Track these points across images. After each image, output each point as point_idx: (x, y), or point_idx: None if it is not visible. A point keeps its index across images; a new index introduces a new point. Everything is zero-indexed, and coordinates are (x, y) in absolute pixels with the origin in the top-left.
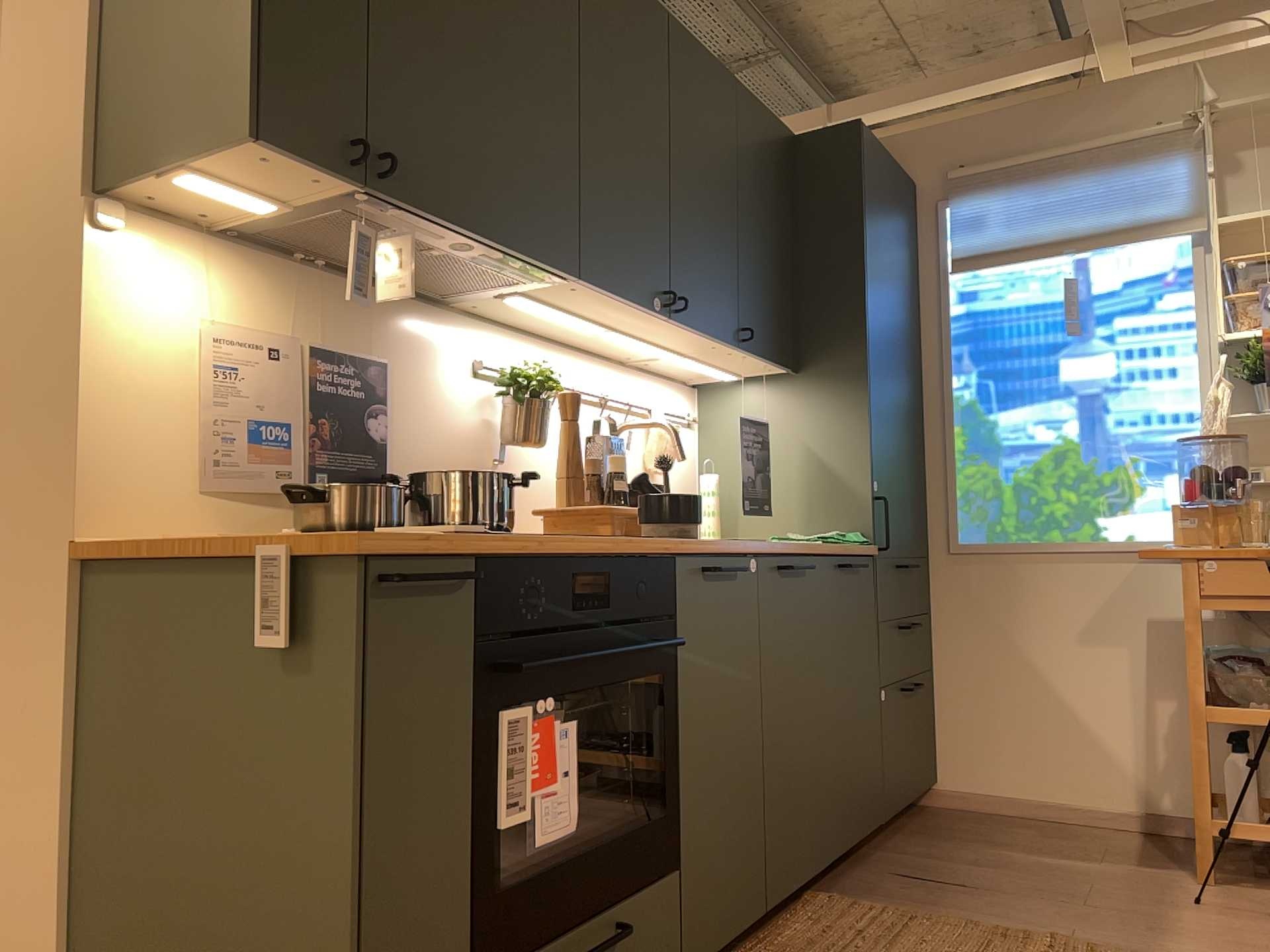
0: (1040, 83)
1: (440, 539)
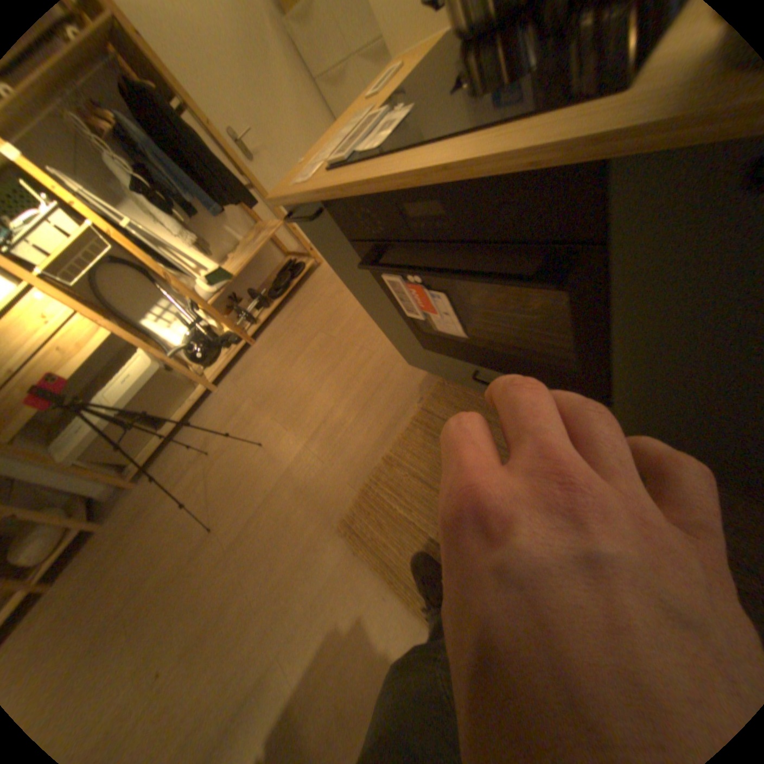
0: None
1: (306, 185)
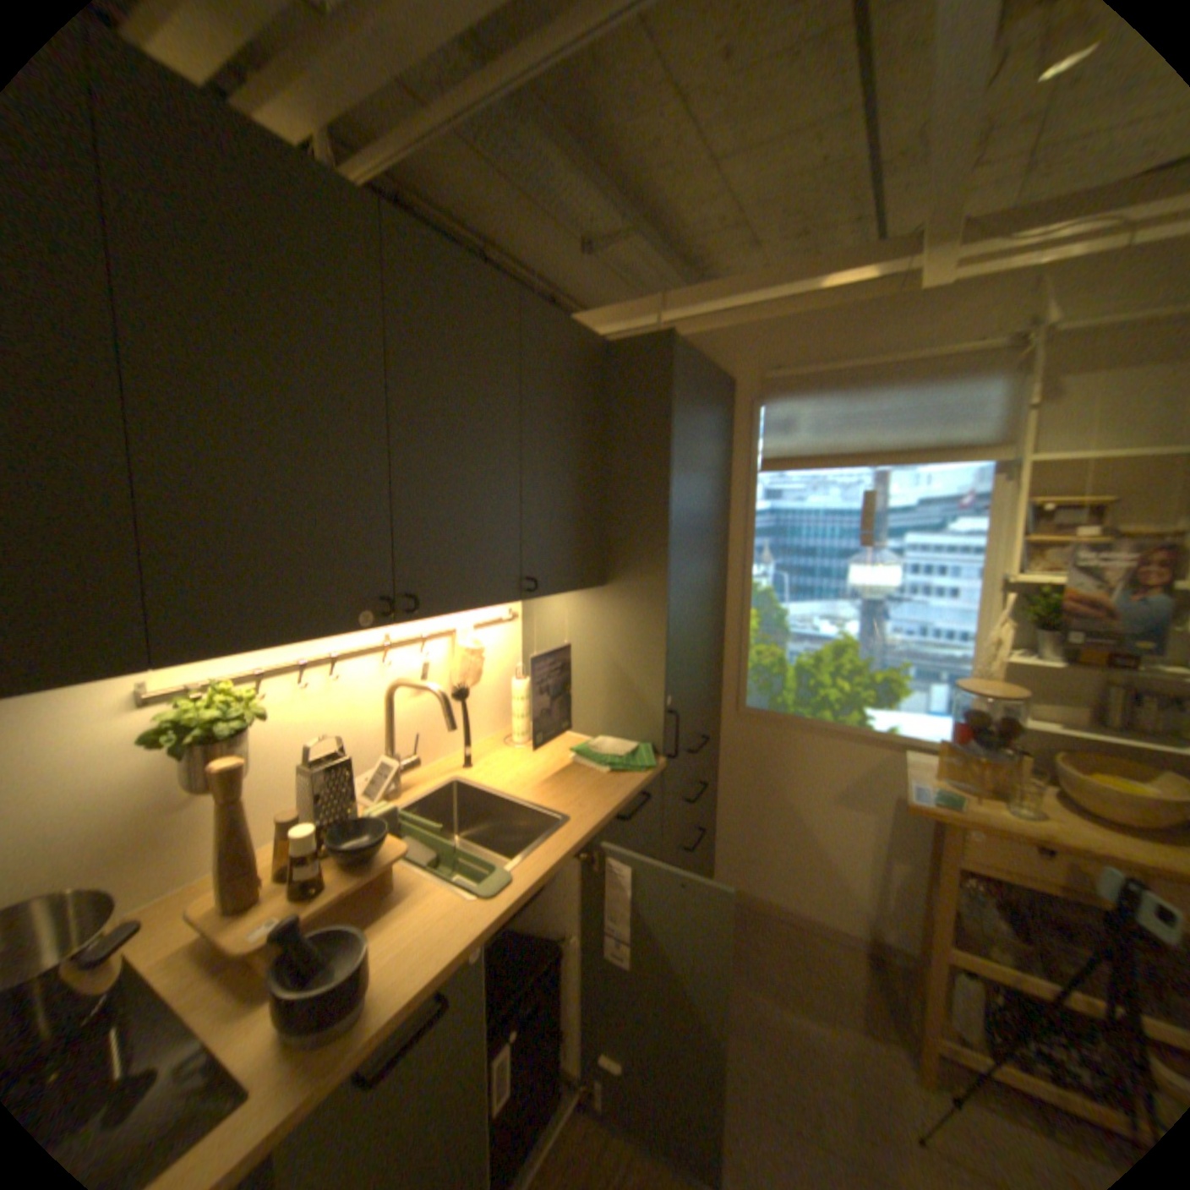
0: (865, 279)
1: None
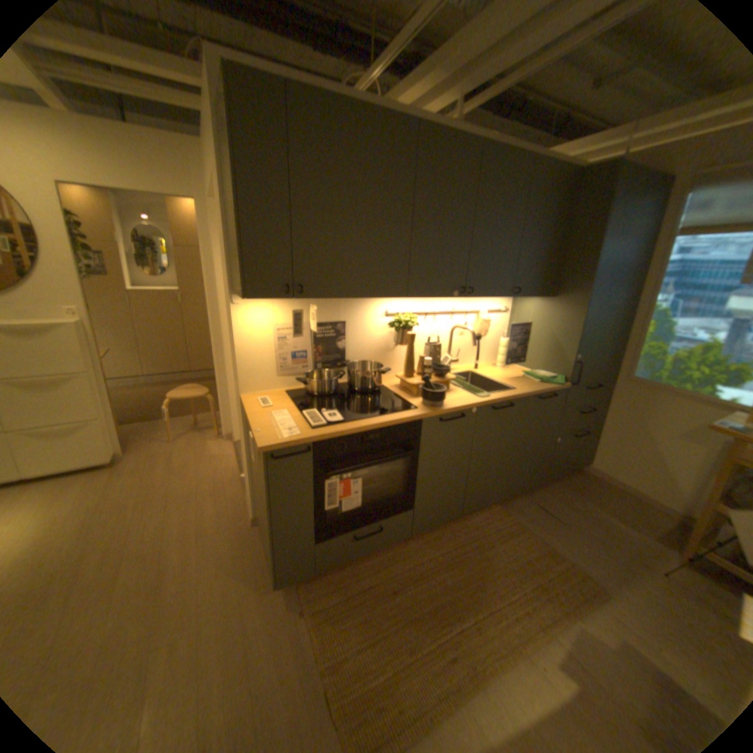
0: None
1: (300, 436)
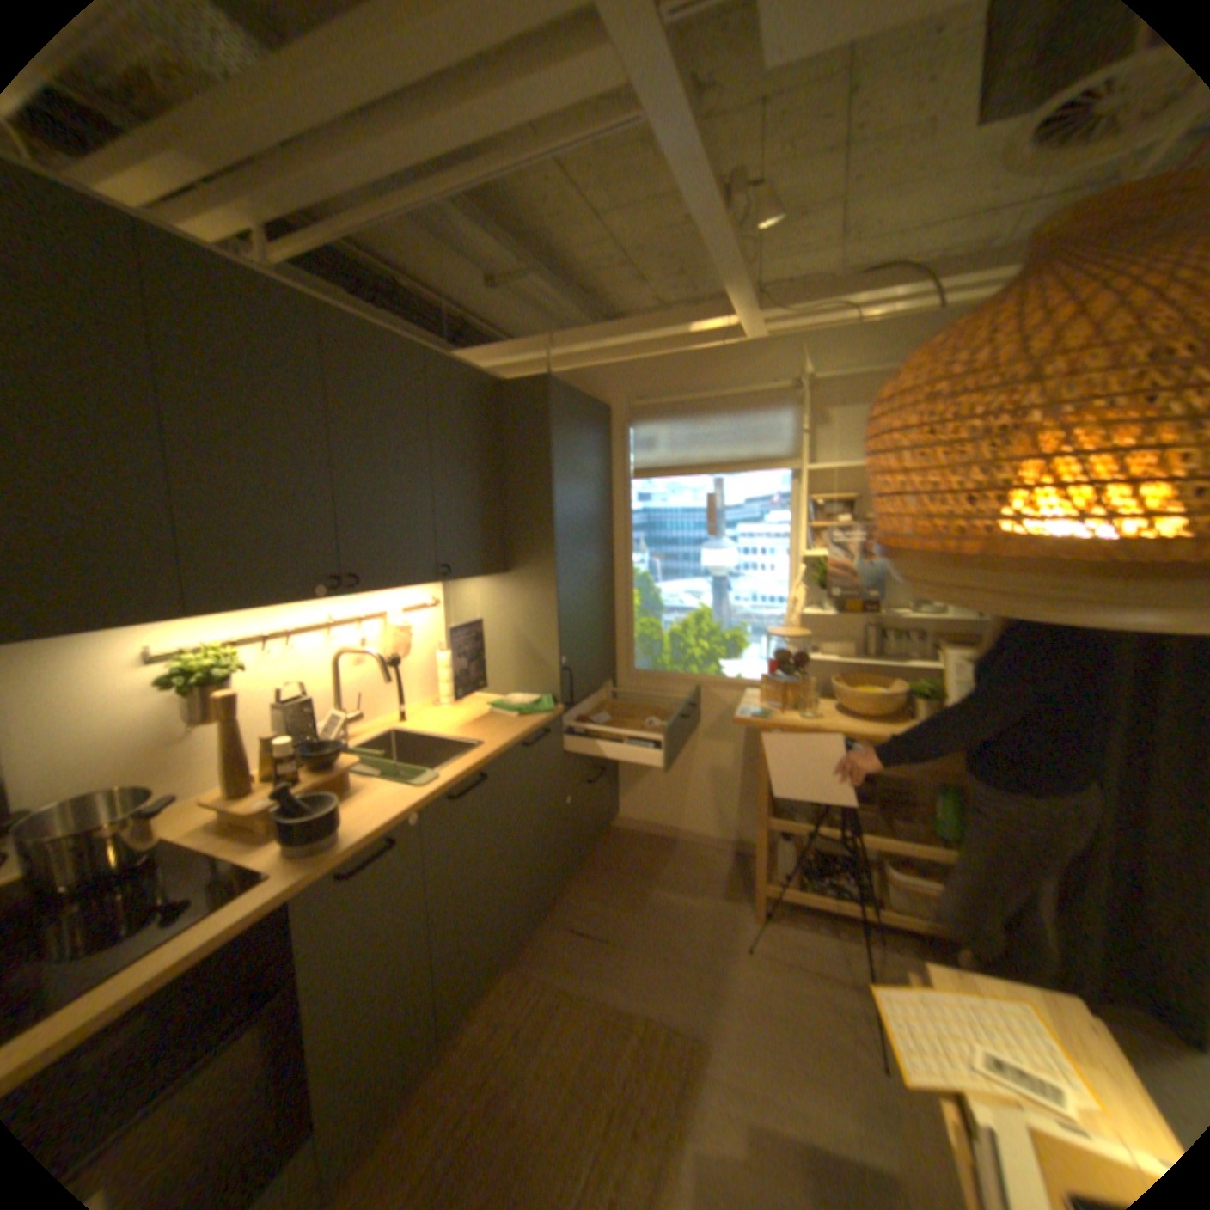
0: (701, 332)
1: None
